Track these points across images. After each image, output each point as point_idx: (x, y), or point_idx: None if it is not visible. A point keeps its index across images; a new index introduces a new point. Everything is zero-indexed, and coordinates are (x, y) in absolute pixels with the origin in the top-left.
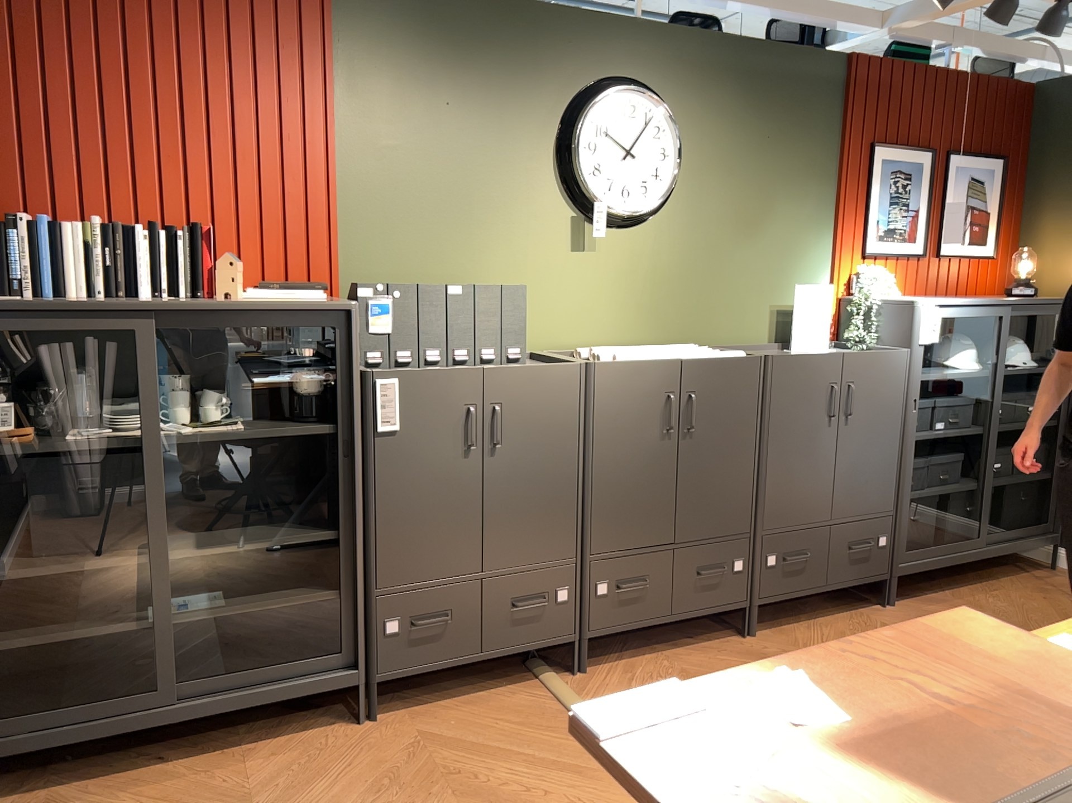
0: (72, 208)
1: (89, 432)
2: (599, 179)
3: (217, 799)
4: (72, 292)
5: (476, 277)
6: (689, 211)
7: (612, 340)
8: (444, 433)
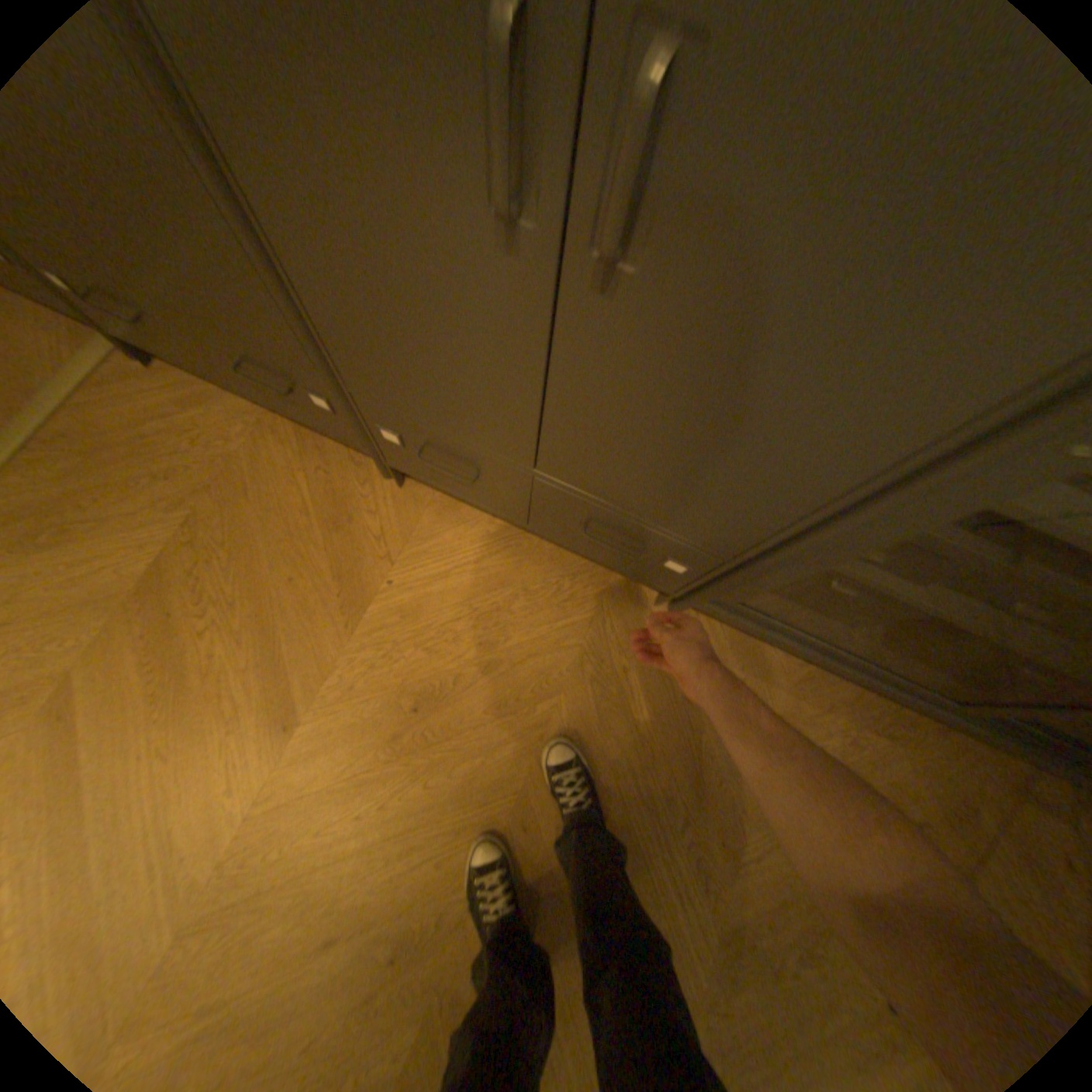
0: None
1: None
2: None
3: None
4: None
5: None
6: None
7: None
8: None
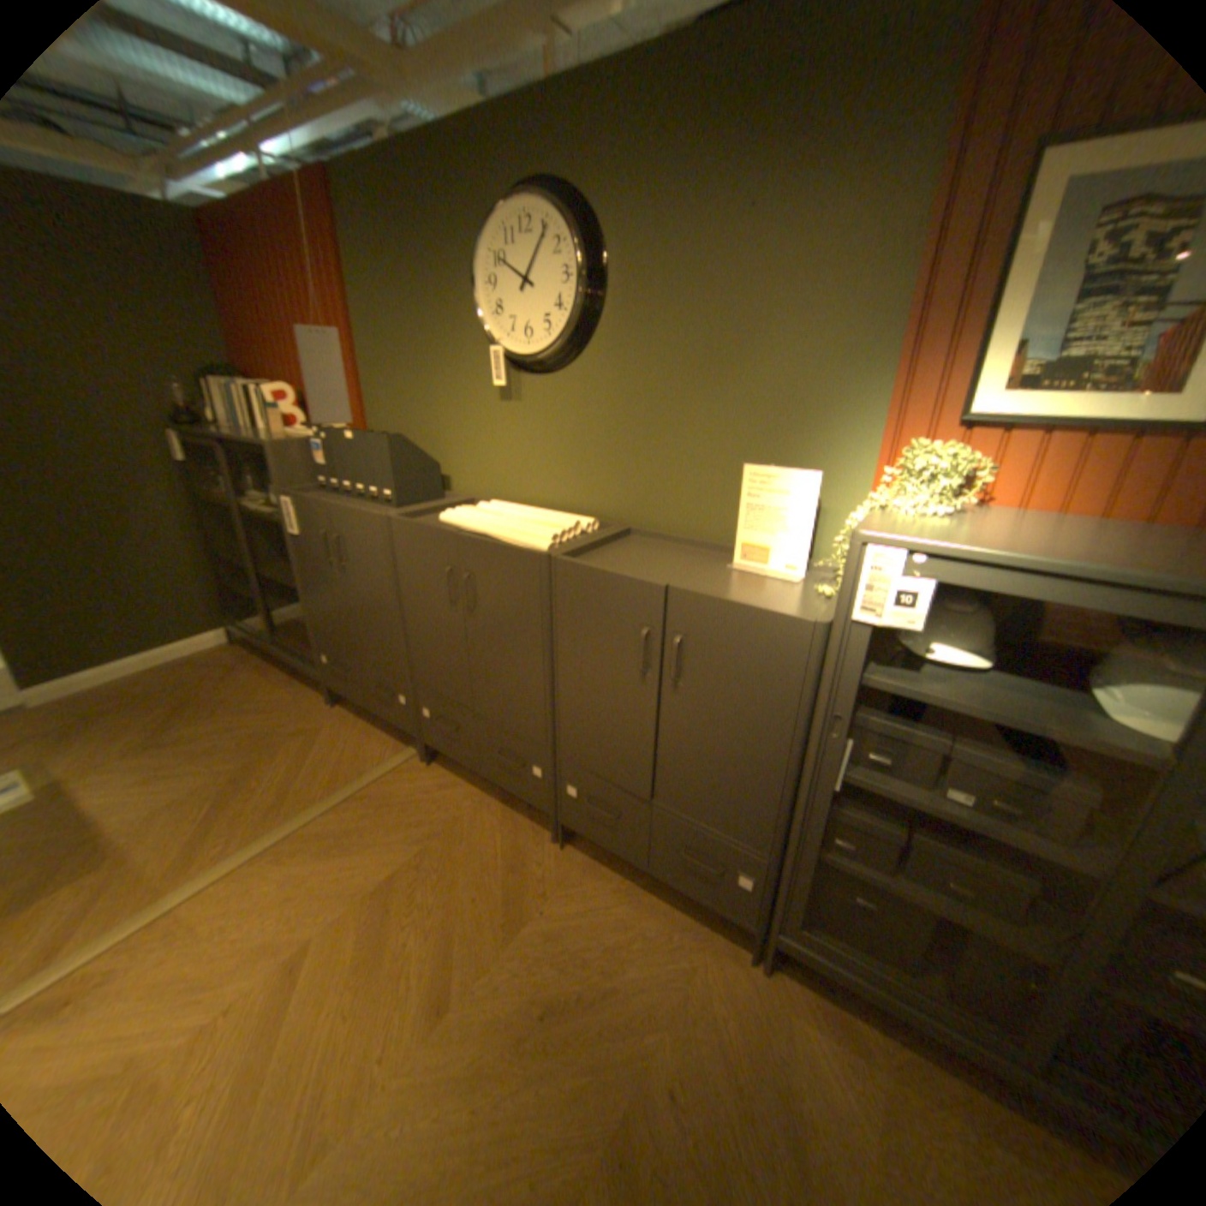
0: (270, 374)
1: (244, 499)
2: (501, 318)
3: (244, 696)
4: (239, 423)
5: (434, 424)
6: (619, 348)
7: (541, 499)
8: (318, 546)
